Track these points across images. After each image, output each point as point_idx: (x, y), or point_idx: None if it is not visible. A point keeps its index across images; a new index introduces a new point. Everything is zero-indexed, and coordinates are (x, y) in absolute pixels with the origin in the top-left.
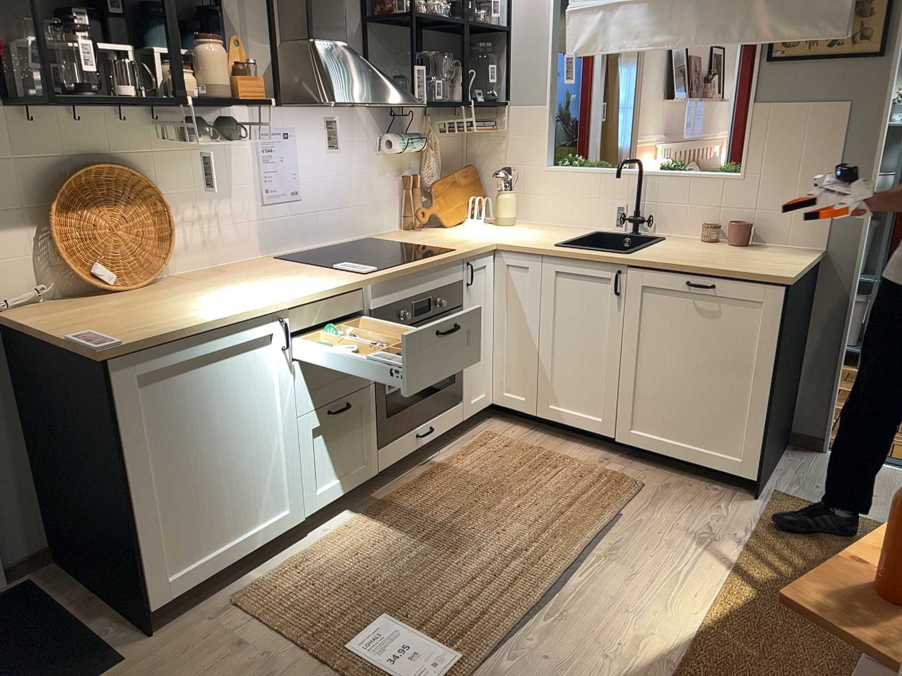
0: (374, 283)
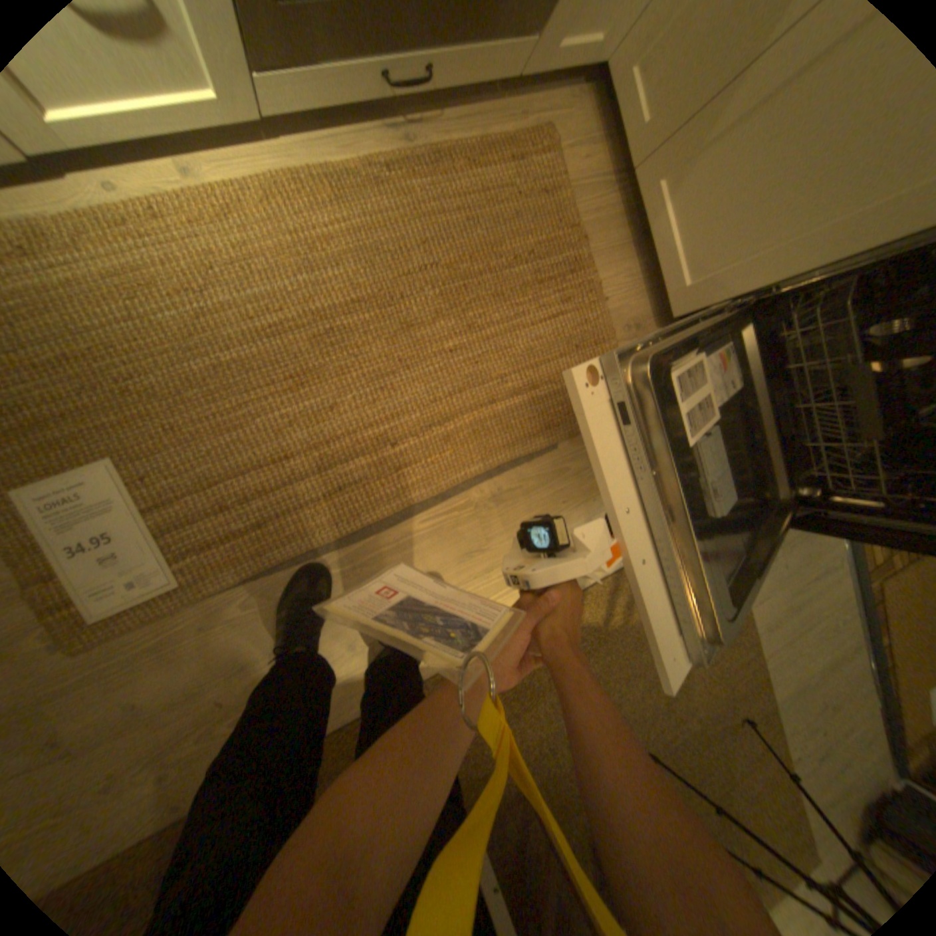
0: None
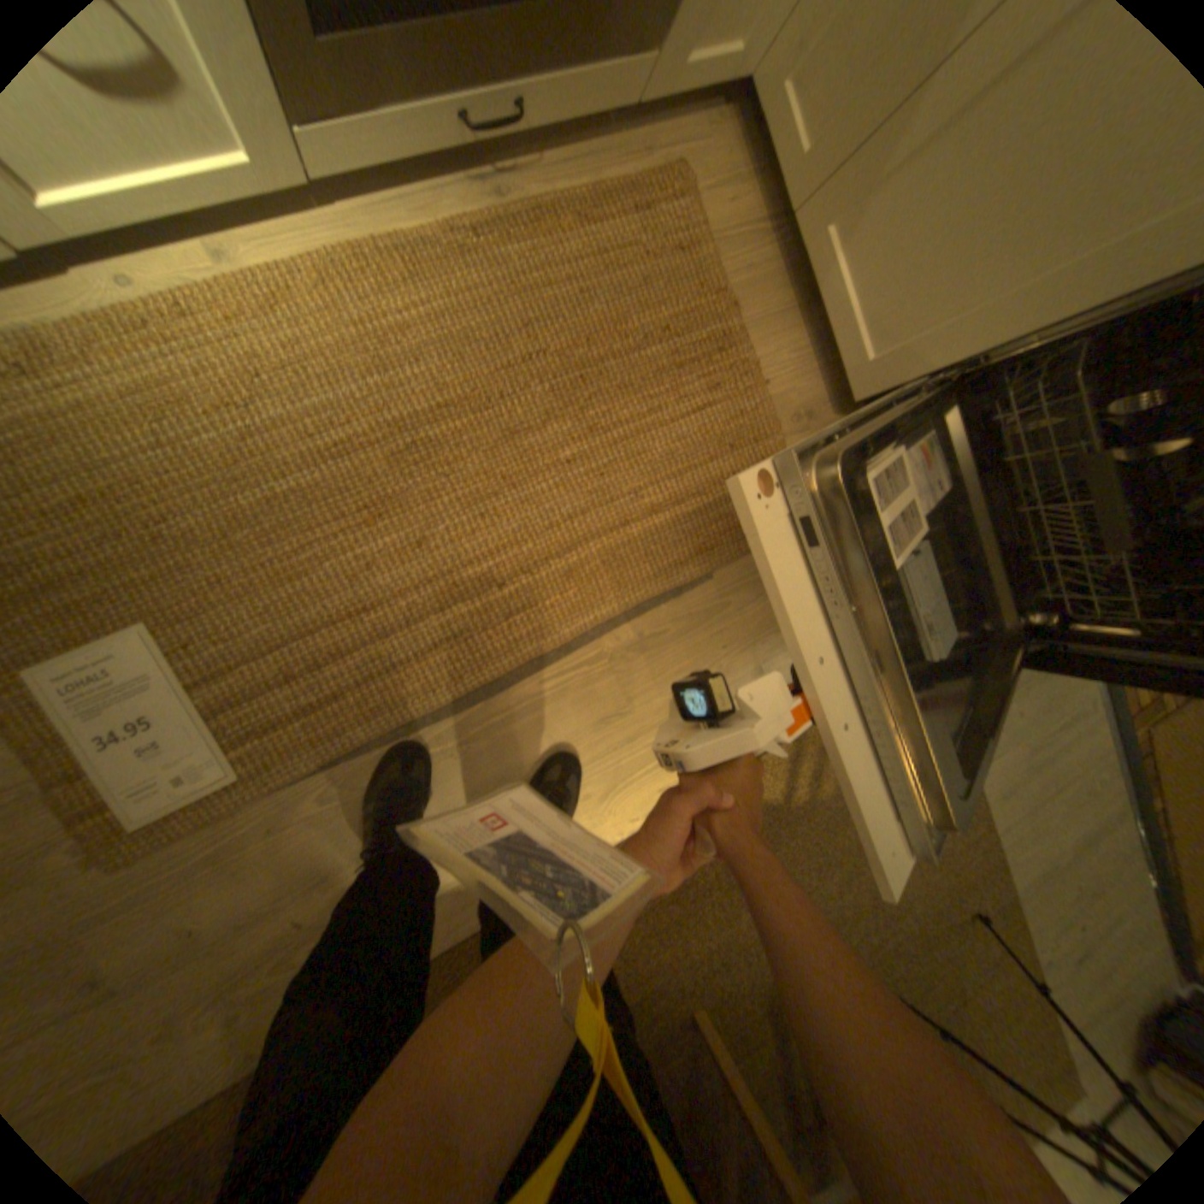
0: None
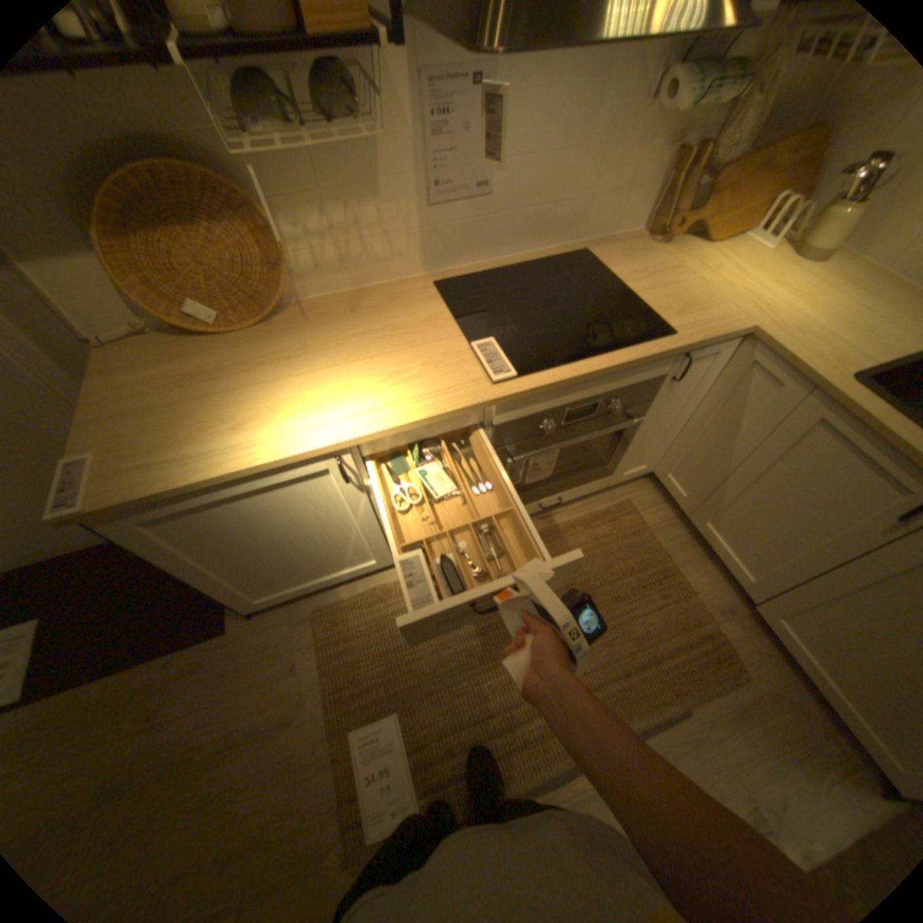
0: (501, 401)
